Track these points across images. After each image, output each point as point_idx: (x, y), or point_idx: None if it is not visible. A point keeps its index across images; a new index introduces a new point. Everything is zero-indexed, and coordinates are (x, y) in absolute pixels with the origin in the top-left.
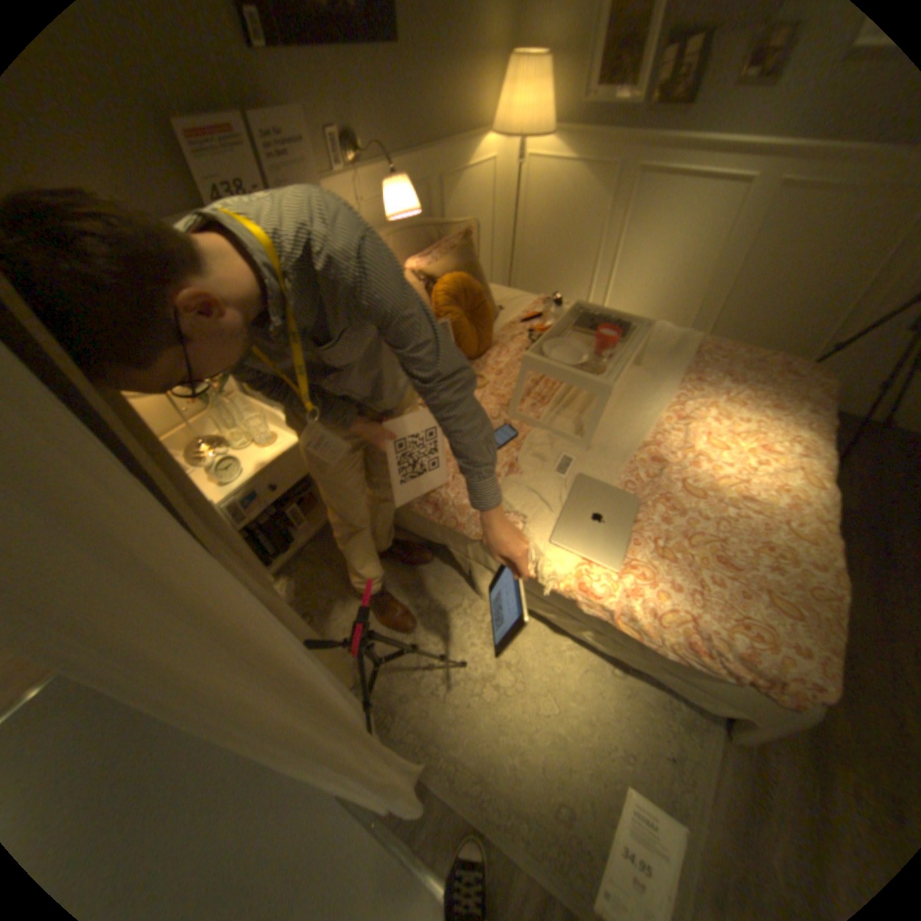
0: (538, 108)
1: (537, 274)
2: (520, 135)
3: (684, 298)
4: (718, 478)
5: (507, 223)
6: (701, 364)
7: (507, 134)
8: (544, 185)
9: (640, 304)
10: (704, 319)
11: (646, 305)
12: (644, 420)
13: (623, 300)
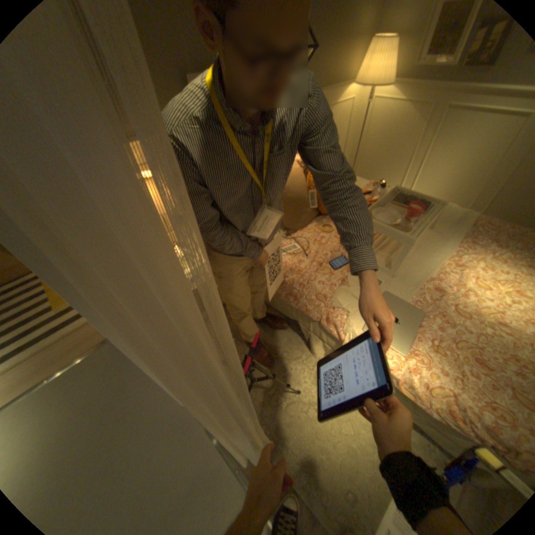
0: (385, 69)
1: (369, 168)
2: (370, 85)
3: (467, 189)
4: (481, 307)
5: (355, 137)
6: (476, 232)
7: (362, 84)
8: (381, 115)
9: (435, 191)
10: (480, 203)
11: (440, 192)
12: (432, 264)
13: (424, 188)
